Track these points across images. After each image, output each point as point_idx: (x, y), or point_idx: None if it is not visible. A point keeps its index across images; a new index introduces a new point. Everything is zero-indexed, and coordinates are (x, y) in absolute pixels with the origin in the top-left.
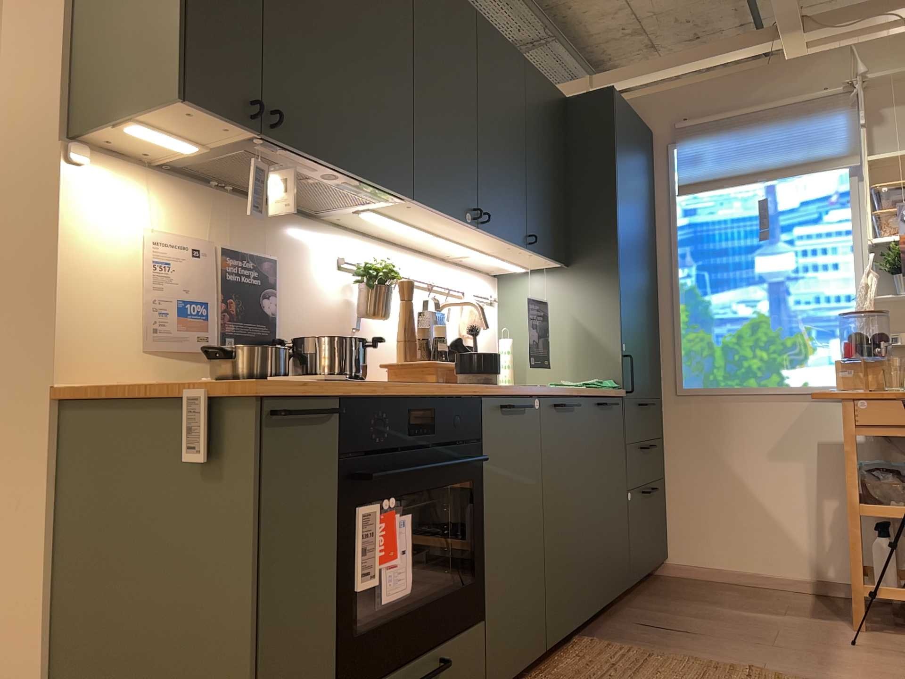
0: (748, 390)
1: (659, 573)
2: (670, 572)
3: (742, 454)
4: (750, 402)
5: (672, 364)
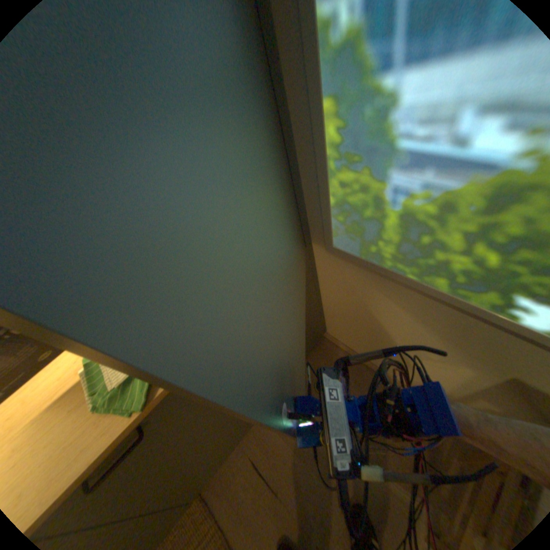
0: (429, 290)
1: (320, 335)
2: (327, 338)
3: (397, 326)
4: (428, 298)
5: (320, 208)
